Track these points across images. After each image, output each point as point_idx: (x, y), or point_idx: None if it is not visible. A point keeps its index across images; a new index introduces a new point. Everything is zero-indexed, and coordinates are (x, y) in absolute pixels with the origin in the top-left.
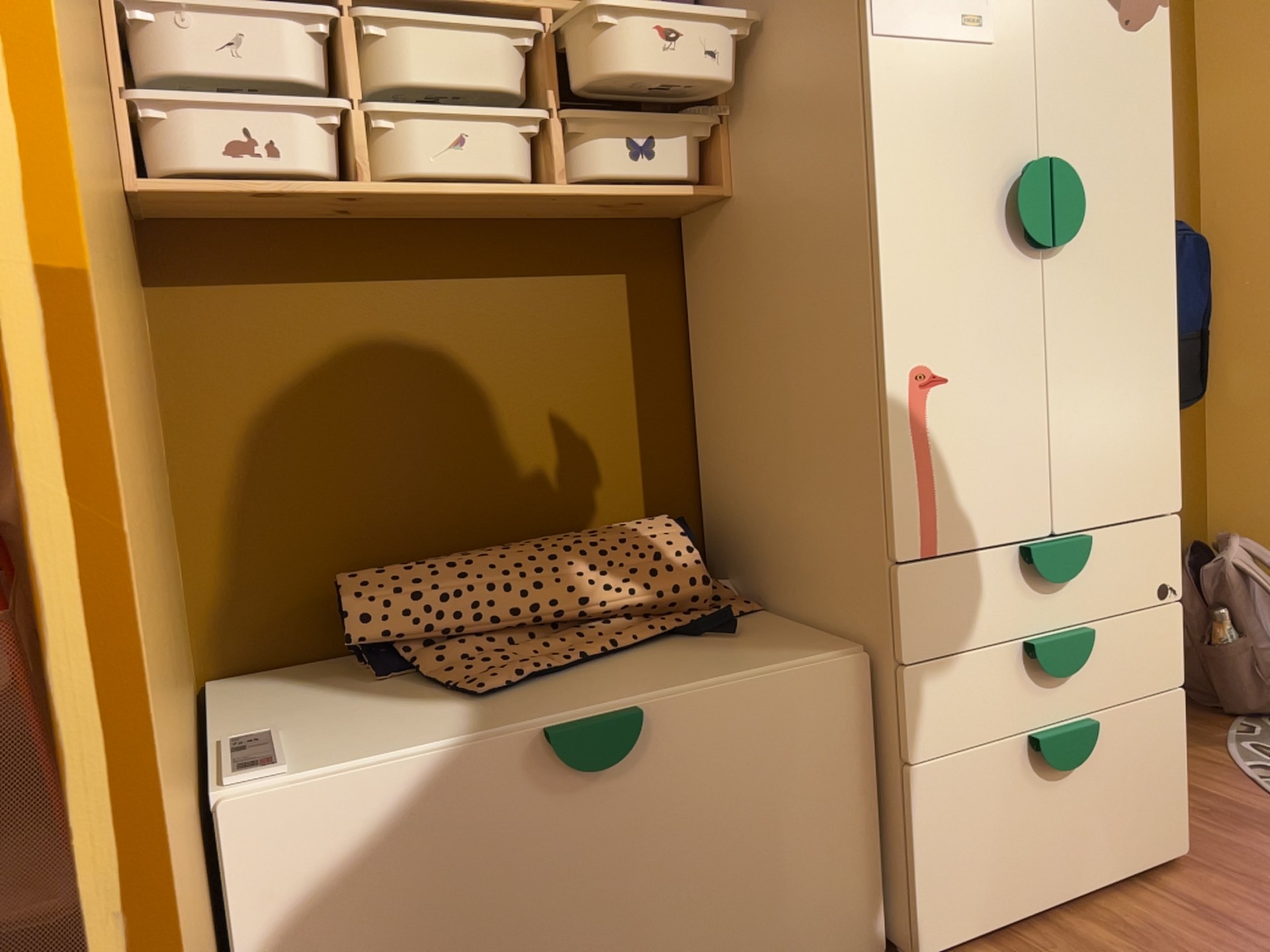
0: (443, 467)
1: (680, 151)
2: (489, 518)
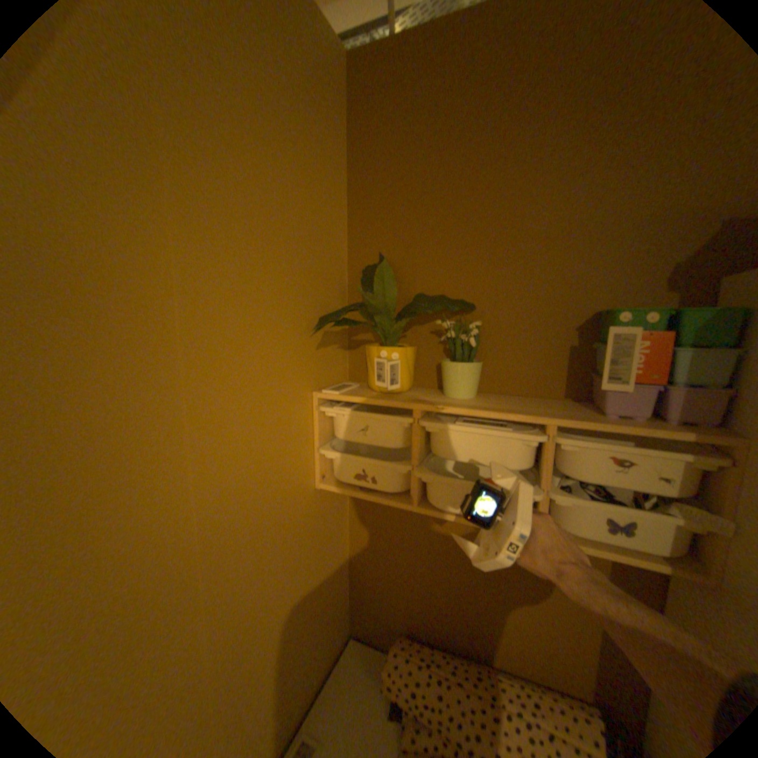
0: (463, 607)
1: (665, 538)
2: (484, 641)
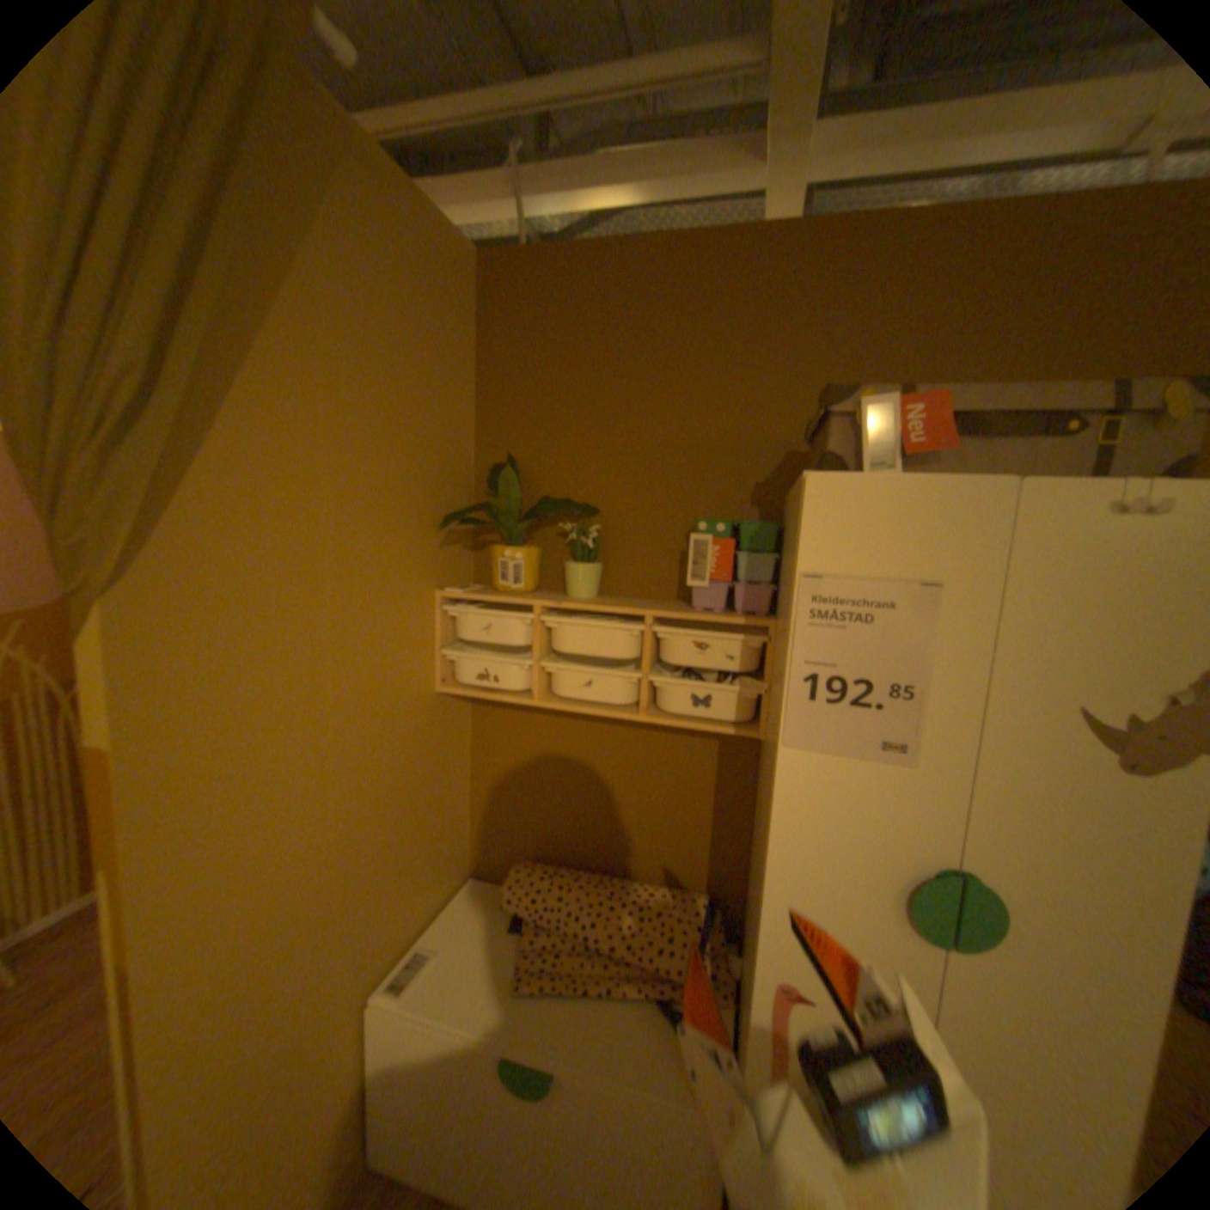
0: (589, 820)
1: (730, 706)
2: (609, 853)
